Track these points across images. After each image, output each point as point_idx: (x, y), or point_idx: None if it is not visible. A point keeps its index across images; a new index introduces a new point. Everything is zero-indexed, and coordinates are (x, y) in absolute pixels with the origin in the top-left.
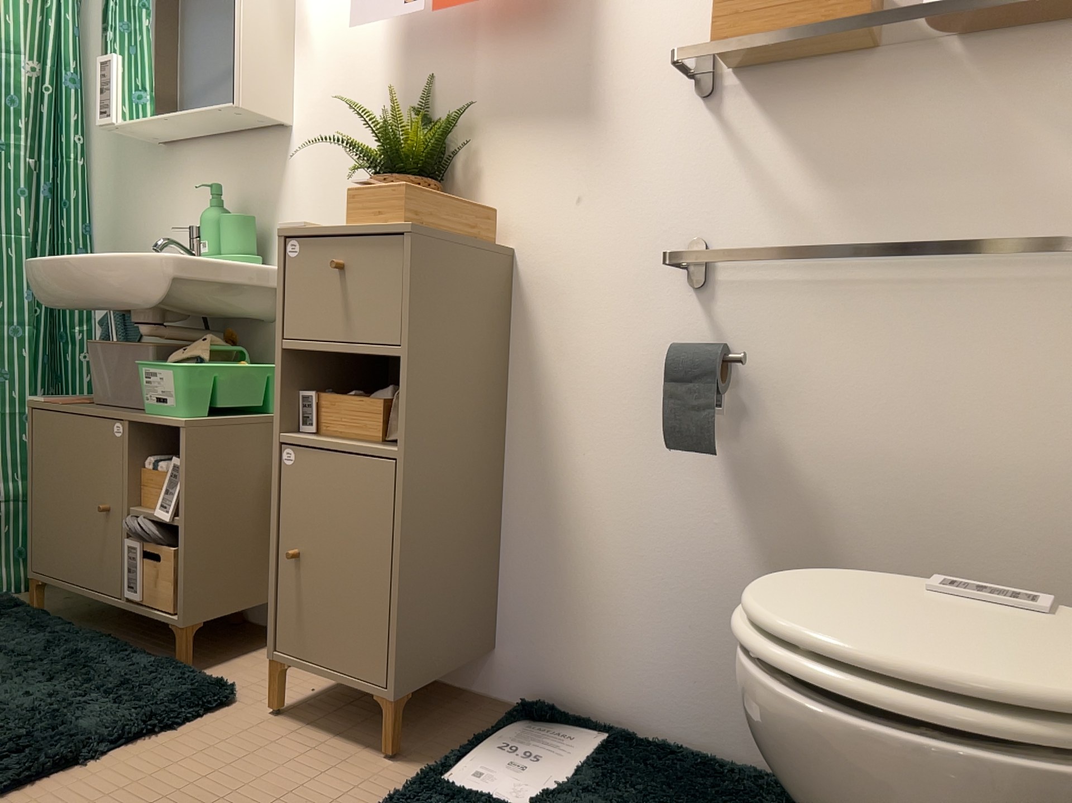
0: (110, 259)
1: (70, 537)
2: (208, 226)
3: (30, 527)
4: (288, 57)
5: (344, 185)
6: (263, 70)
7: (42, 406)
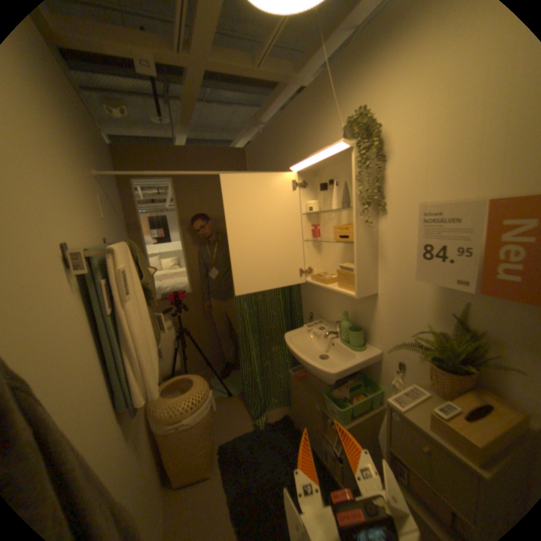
0: (313, 366)
1: (305, 424)
2: (344, 330)
3: (293, 408)
4: (376, 267)
5: (408, 331)
6: (366, 278)
7: (293, 377)
